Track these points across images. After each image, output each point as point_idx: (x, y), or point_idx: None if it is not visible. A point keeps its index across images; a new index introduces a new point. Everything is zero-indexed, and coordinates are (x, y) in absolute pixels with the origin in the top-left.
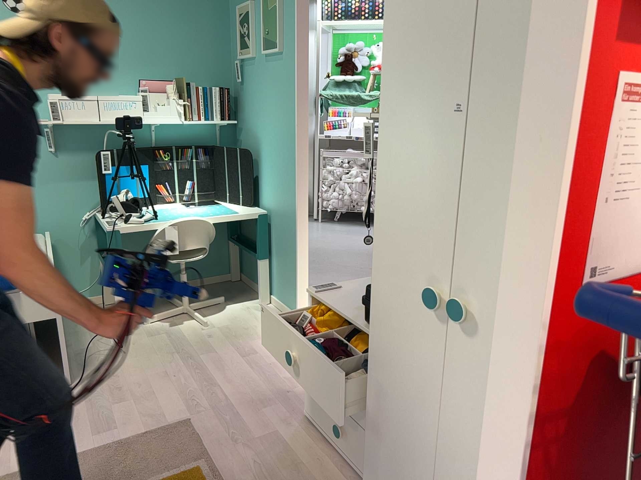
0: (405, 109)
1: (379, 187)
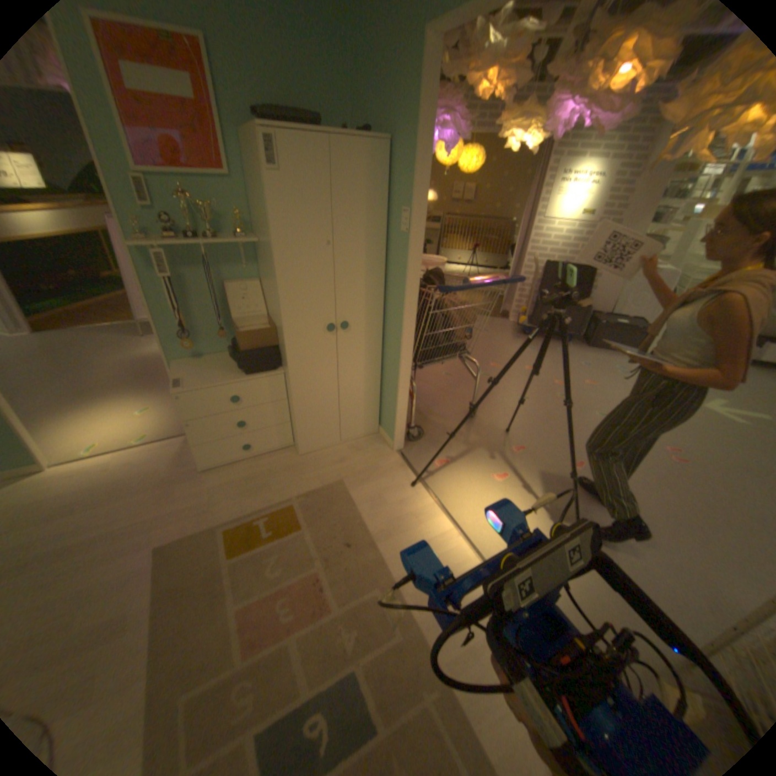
0: (293, 249)
1: (280, 292)
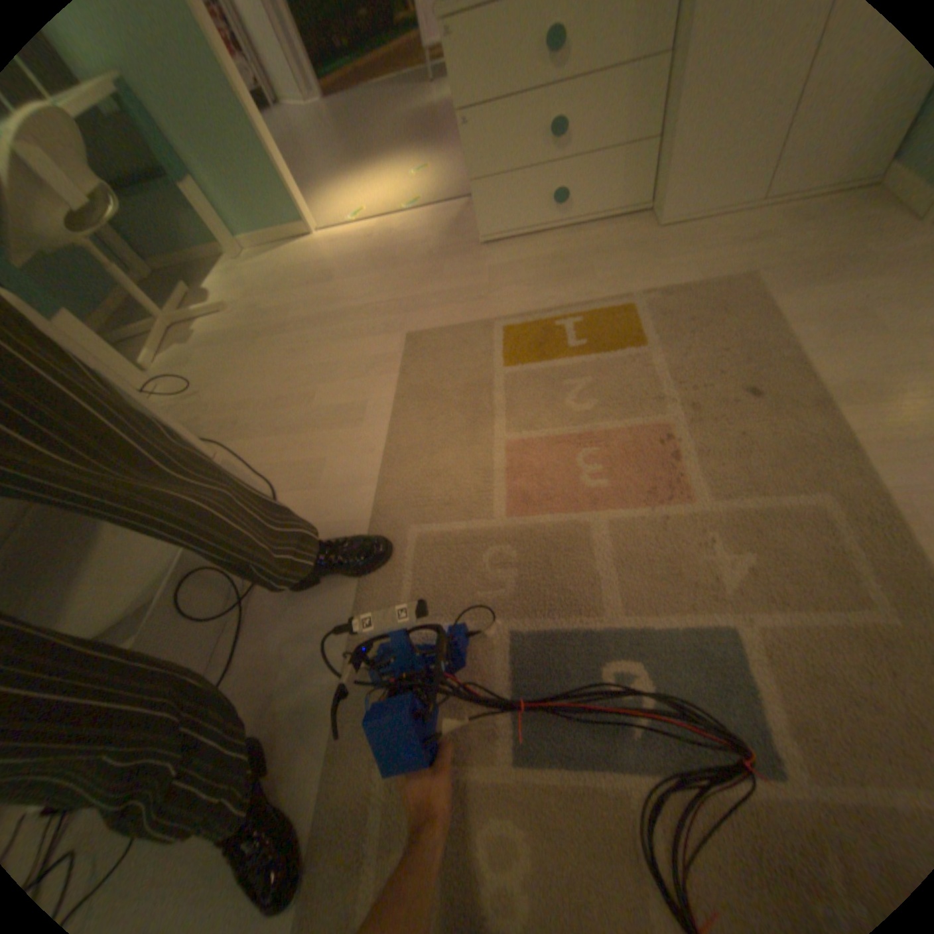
0: None
1: None
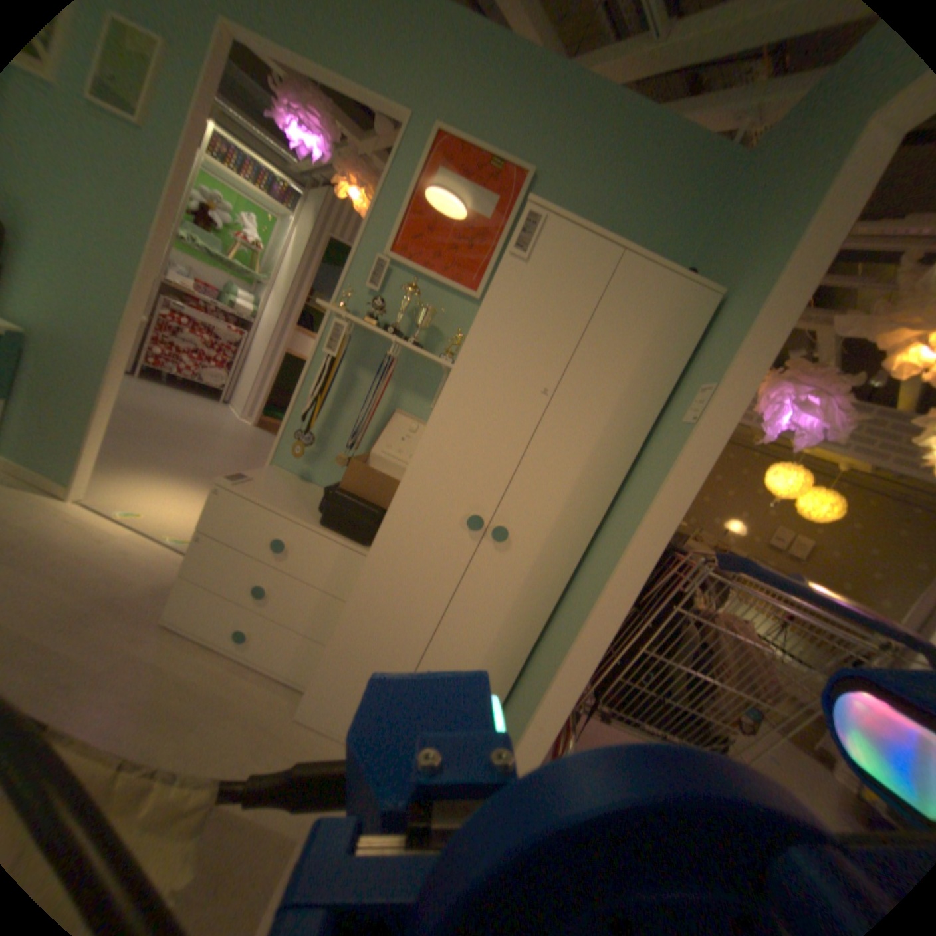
0: (487, 373)
1: (431, 423)
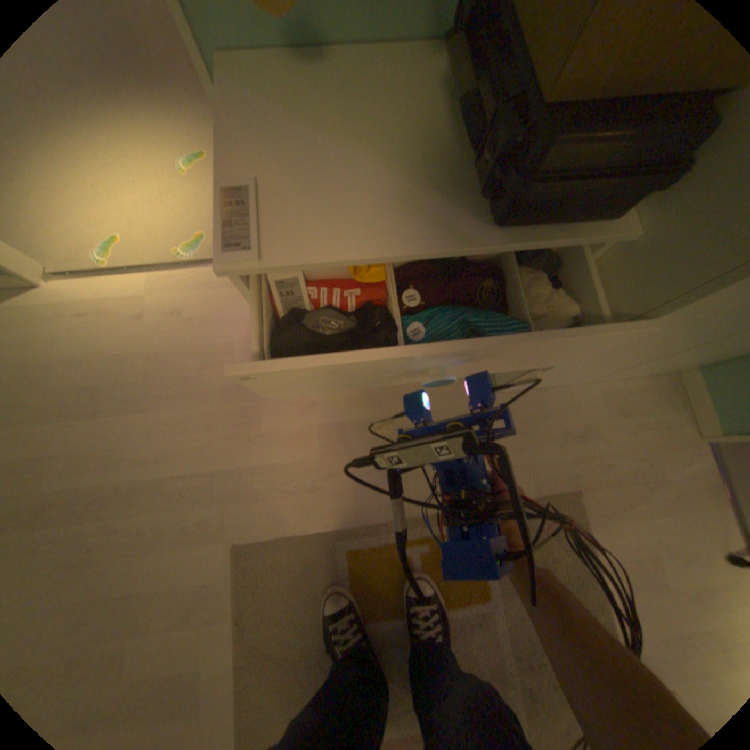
0: None
1: None
